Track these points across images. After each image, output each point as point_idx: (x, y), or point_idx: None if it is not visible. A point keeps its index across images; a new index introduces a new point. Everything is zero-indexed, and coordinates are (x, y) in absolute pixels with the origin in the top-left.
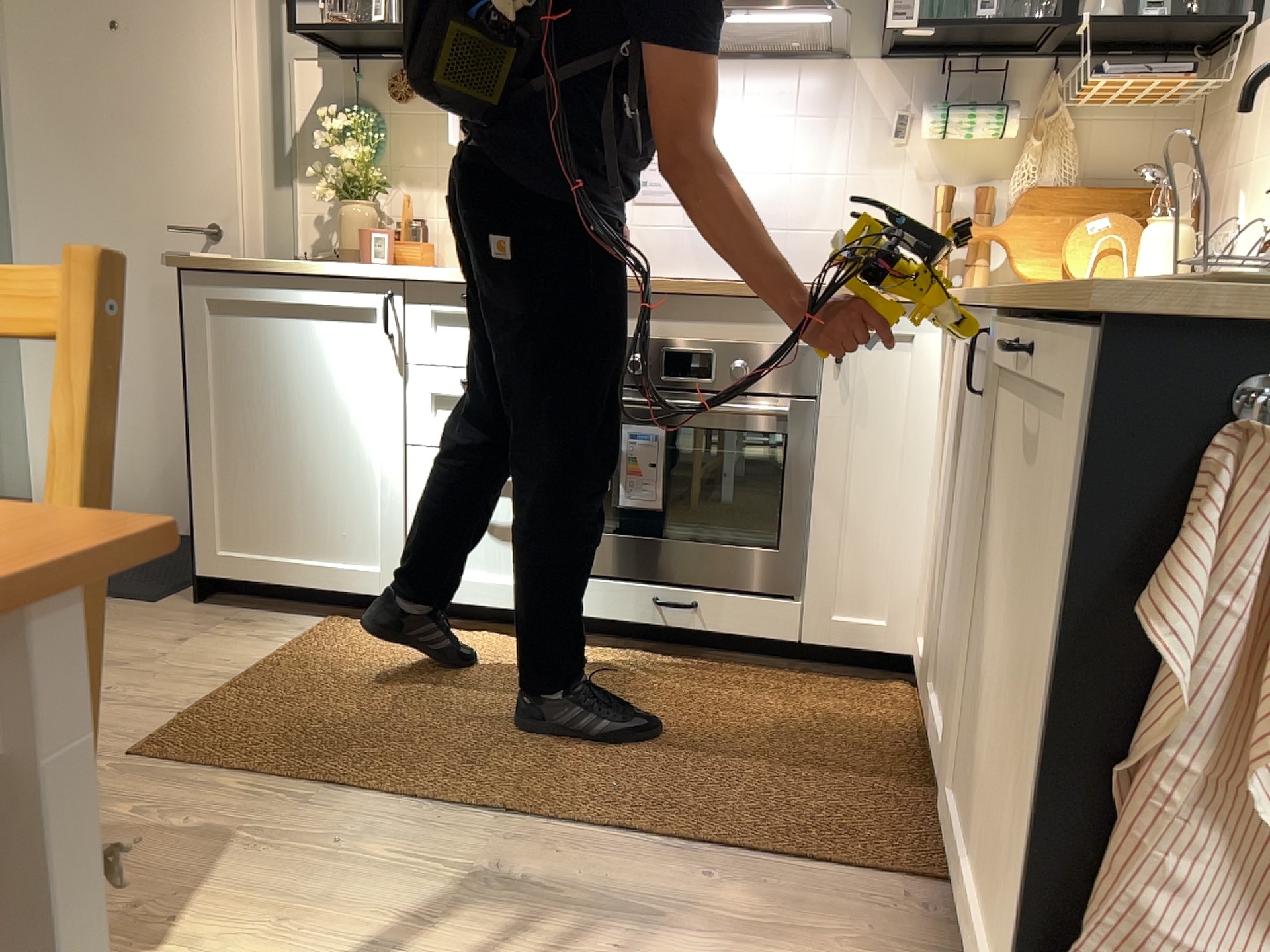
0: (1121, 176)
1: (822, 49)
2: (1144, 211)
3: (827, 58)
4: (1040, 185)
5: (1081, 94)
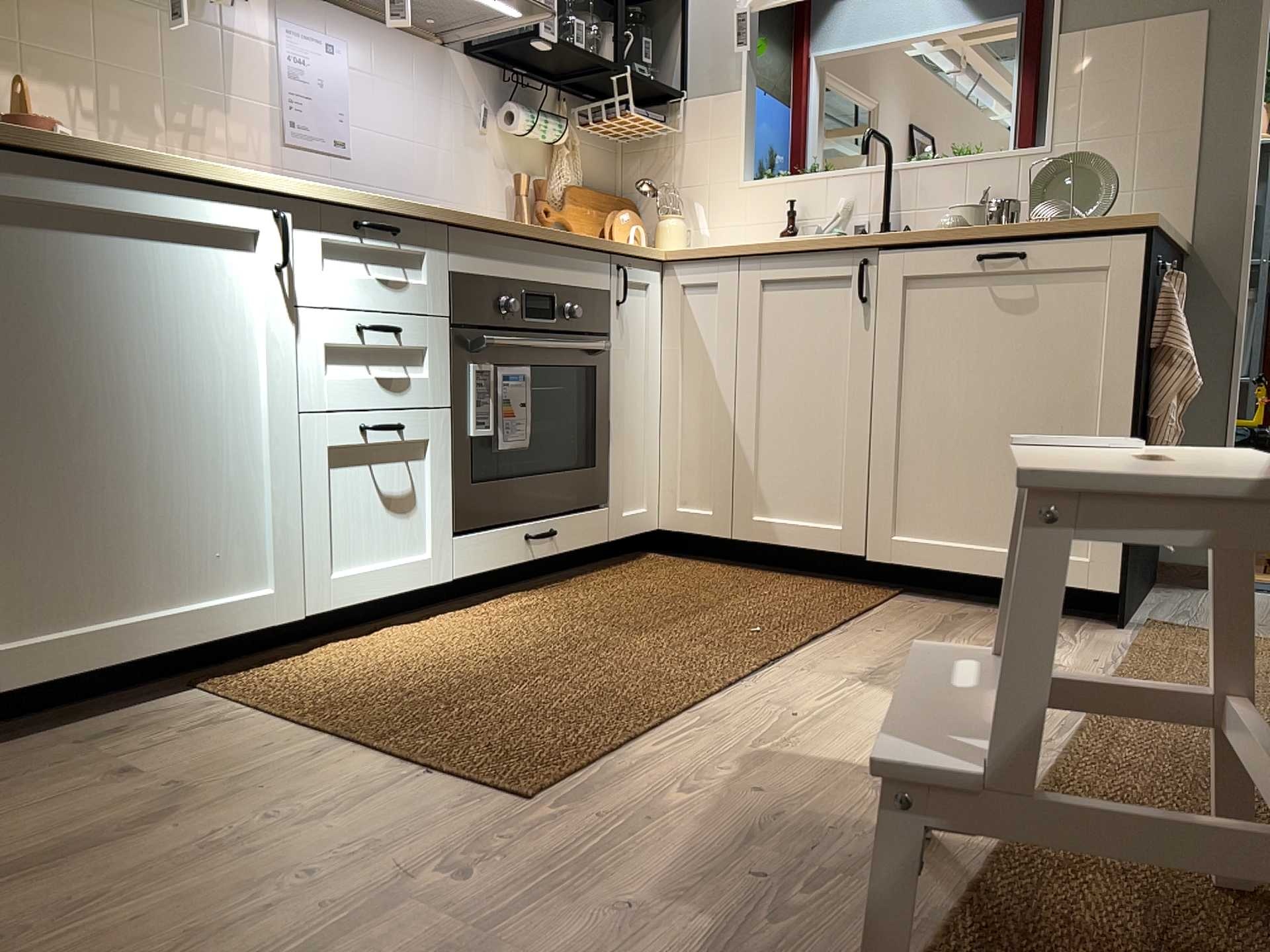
0: (592, 183)
1: (439, 34)
2: (630, 209)
3: (433, 42)
4: (571, 183)
5: (607, 120)
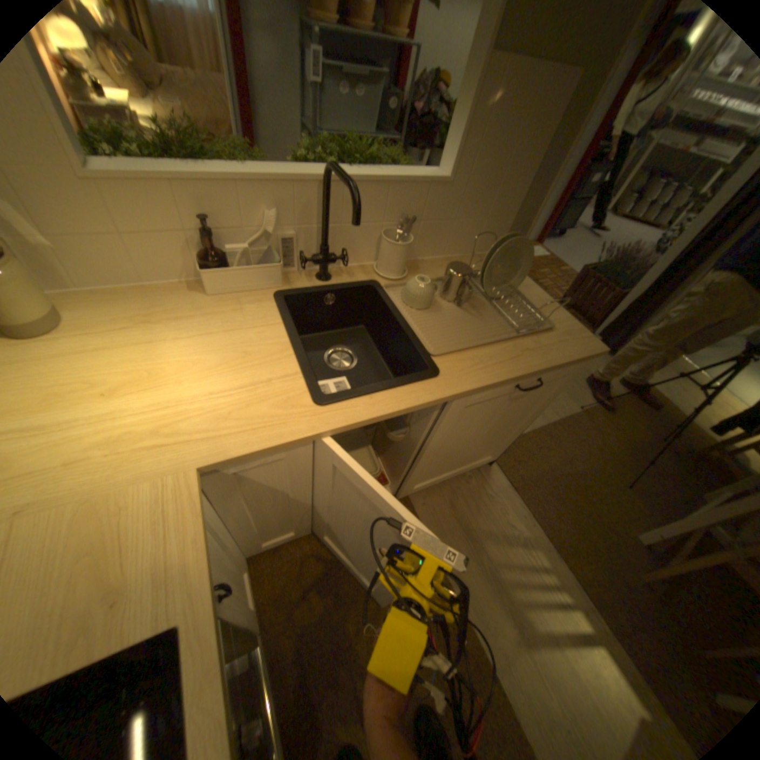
0: None
1: None
2: None
3: None
4: None
5: None
